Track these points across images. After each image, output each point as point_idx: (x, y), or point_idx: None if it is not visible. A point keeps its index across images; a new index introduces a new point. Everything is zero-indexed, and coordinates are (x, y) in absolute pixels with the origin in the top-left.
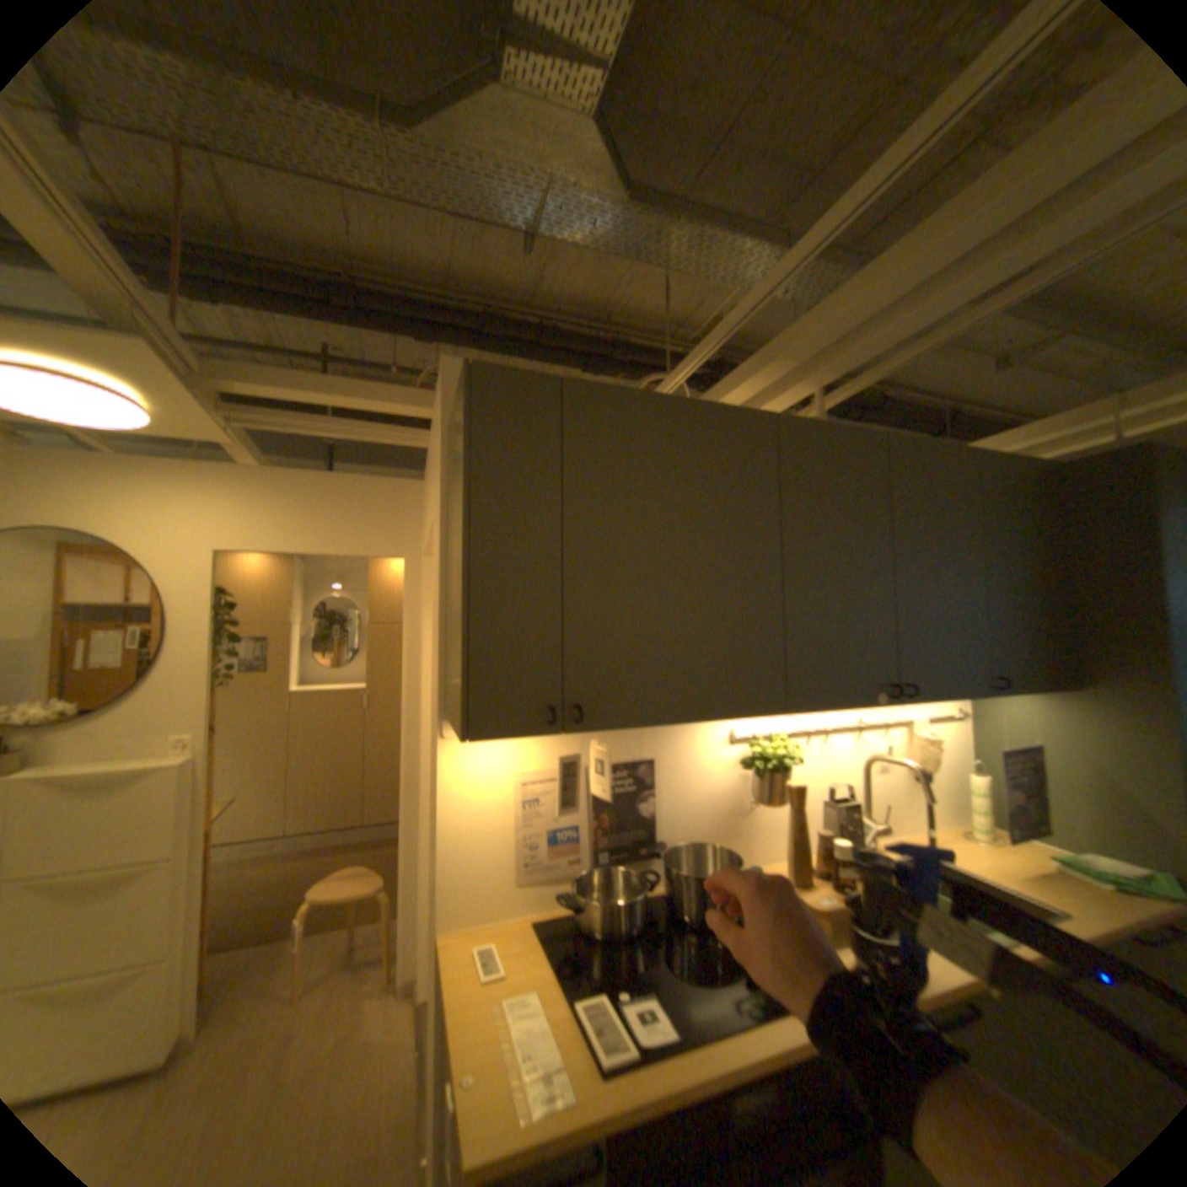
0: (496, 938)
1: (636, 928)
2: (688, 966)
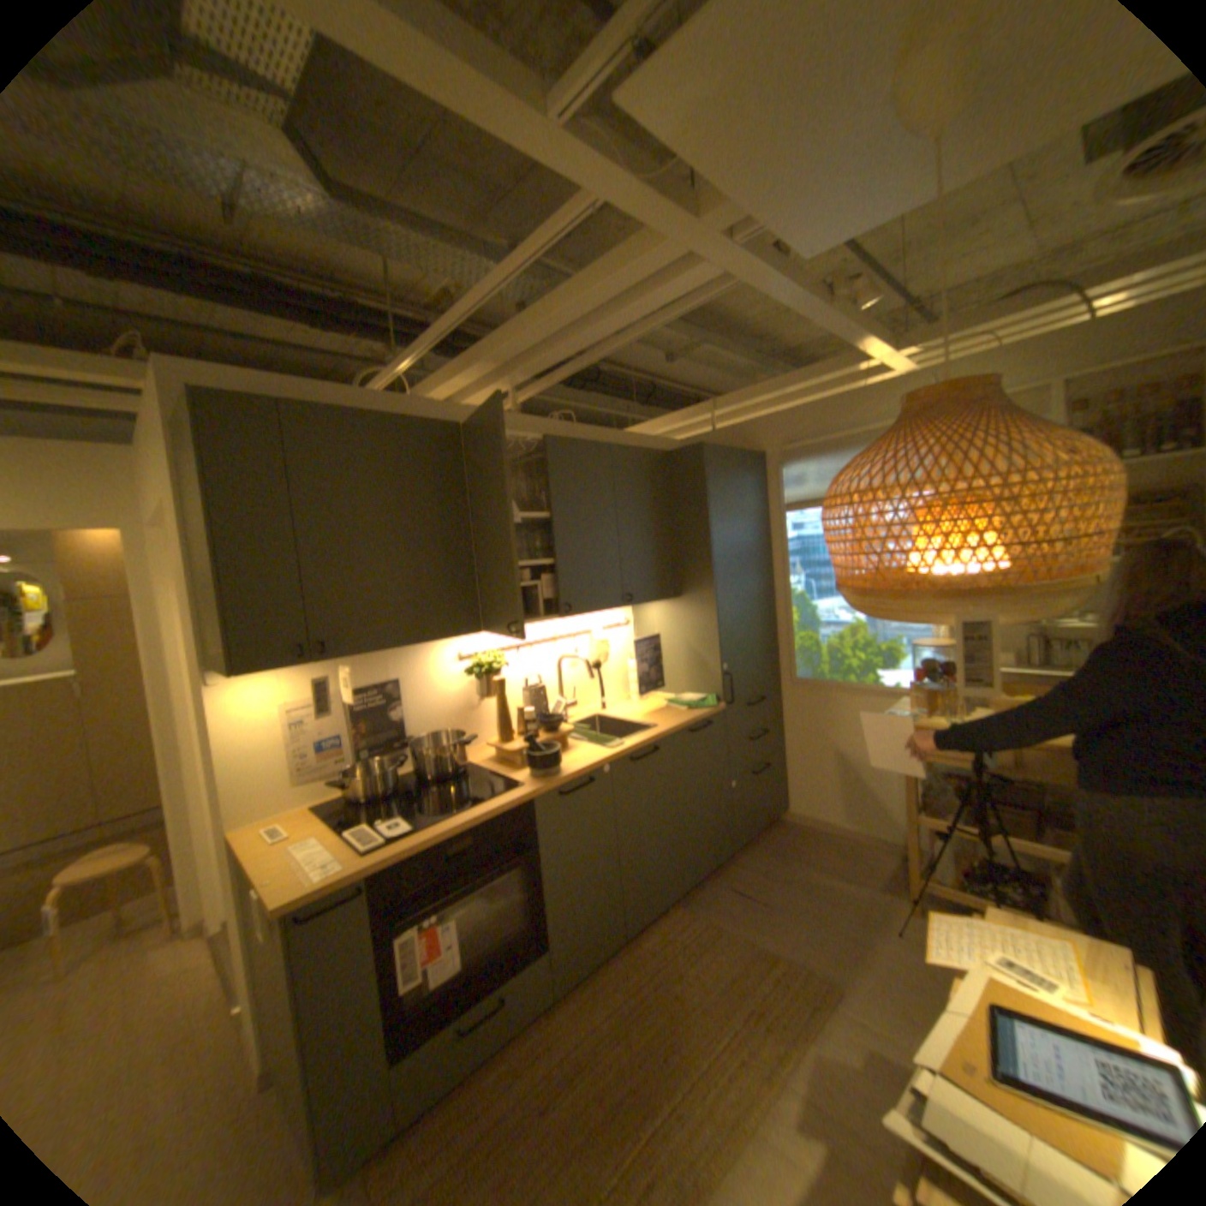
0: (278, 824)
1: (391, 793)
2: (426, 803)
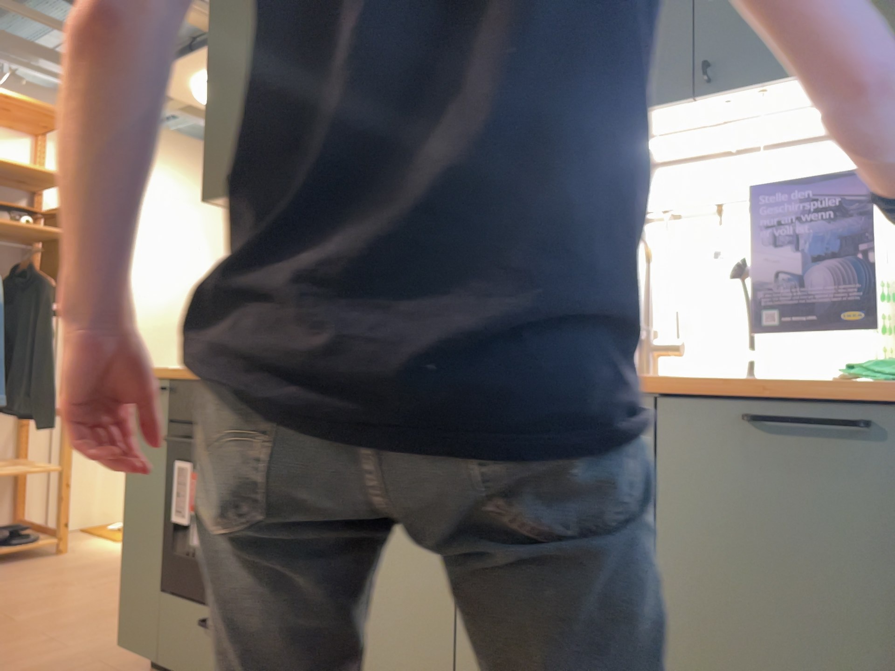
0: None
1: None
2: None
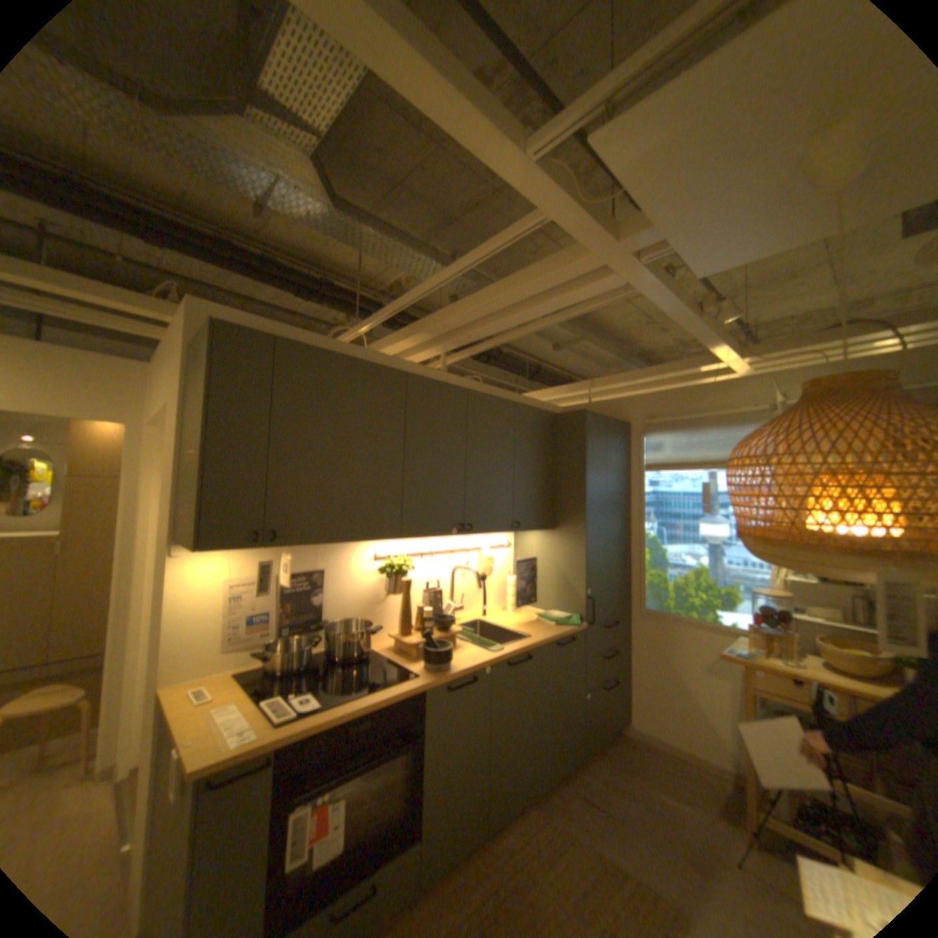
0: (205, 686)
1: (304, 669)
2: (334, 682)
